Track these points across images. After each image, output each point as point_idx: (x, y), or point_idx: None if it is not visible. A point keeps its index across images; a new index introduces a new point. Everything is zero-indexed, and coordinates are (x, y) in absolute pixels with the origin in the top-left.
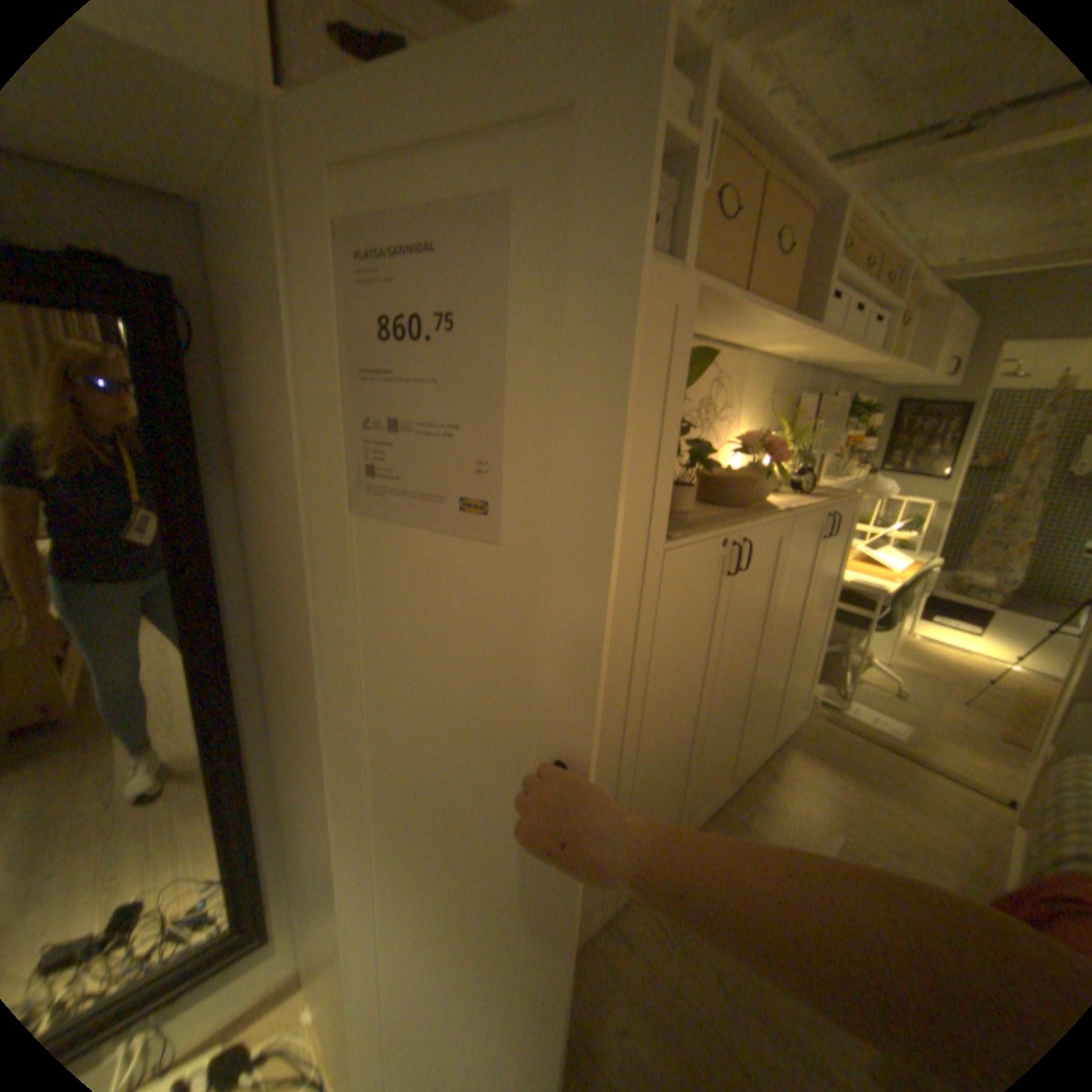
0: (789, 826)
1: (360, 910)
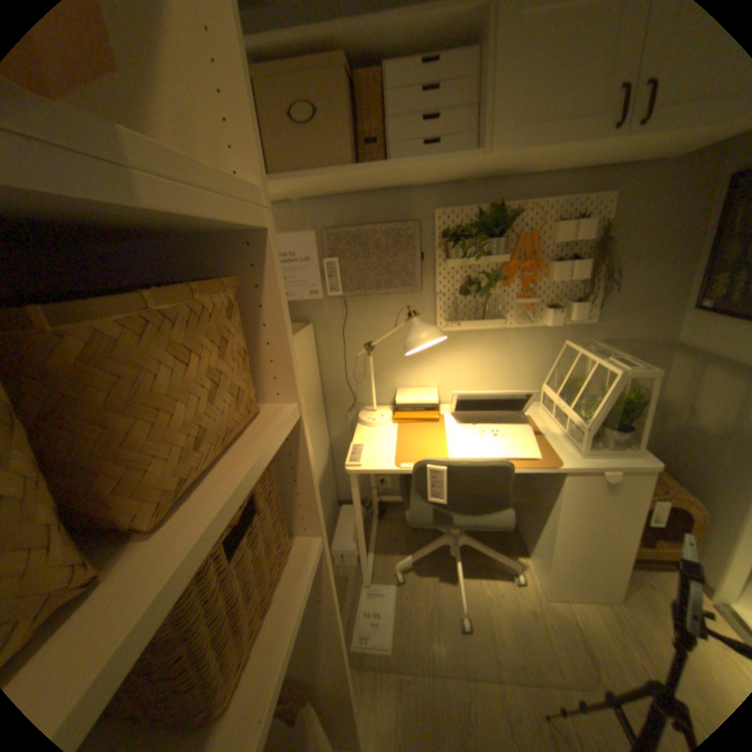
0: None
1: None
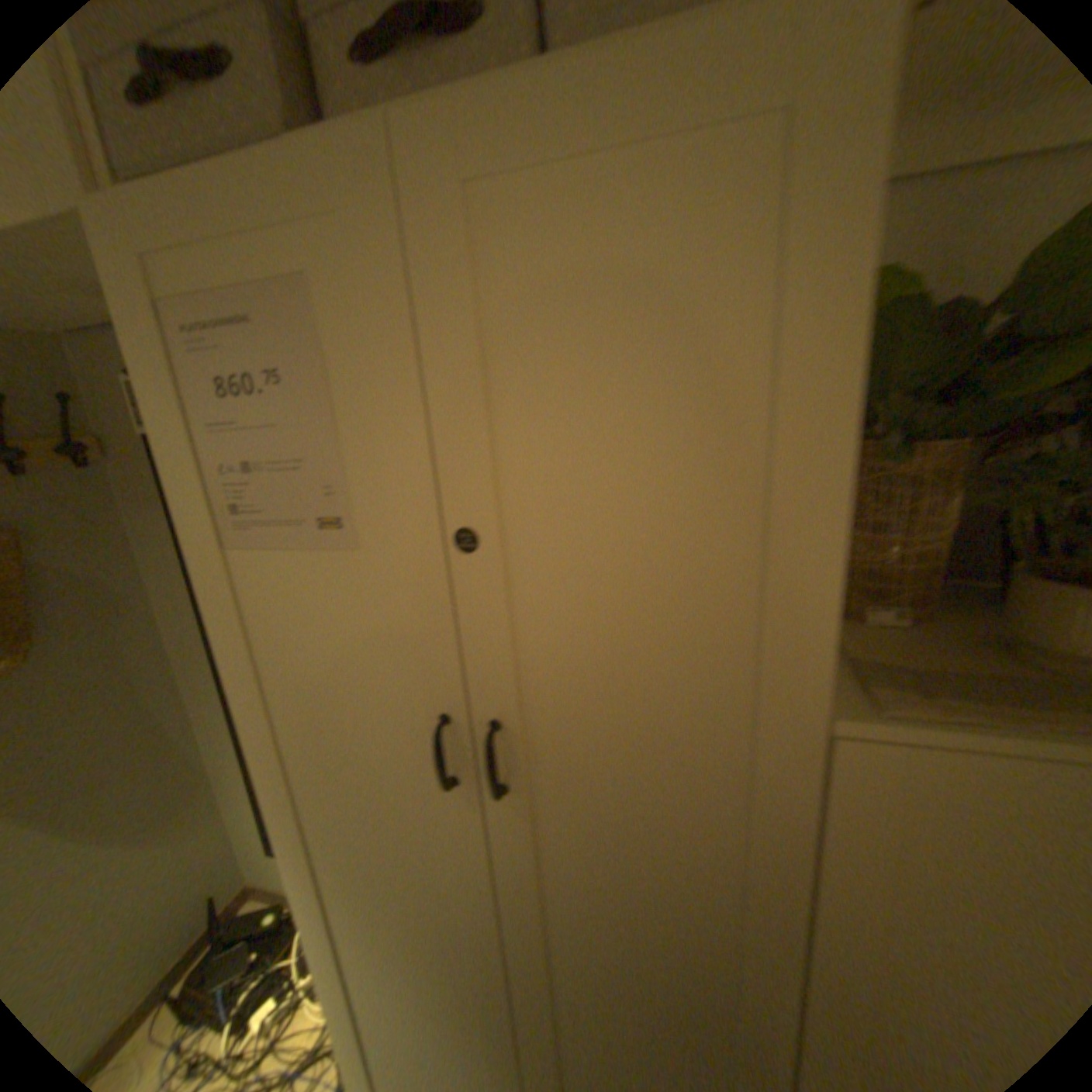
0: None
1: (307, 933)
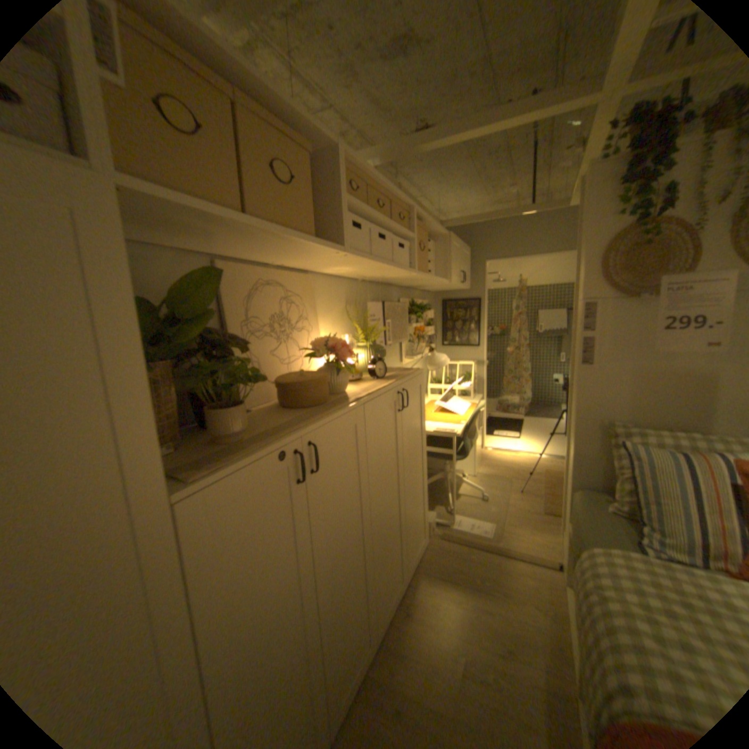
0: (422, 667)
1: None
